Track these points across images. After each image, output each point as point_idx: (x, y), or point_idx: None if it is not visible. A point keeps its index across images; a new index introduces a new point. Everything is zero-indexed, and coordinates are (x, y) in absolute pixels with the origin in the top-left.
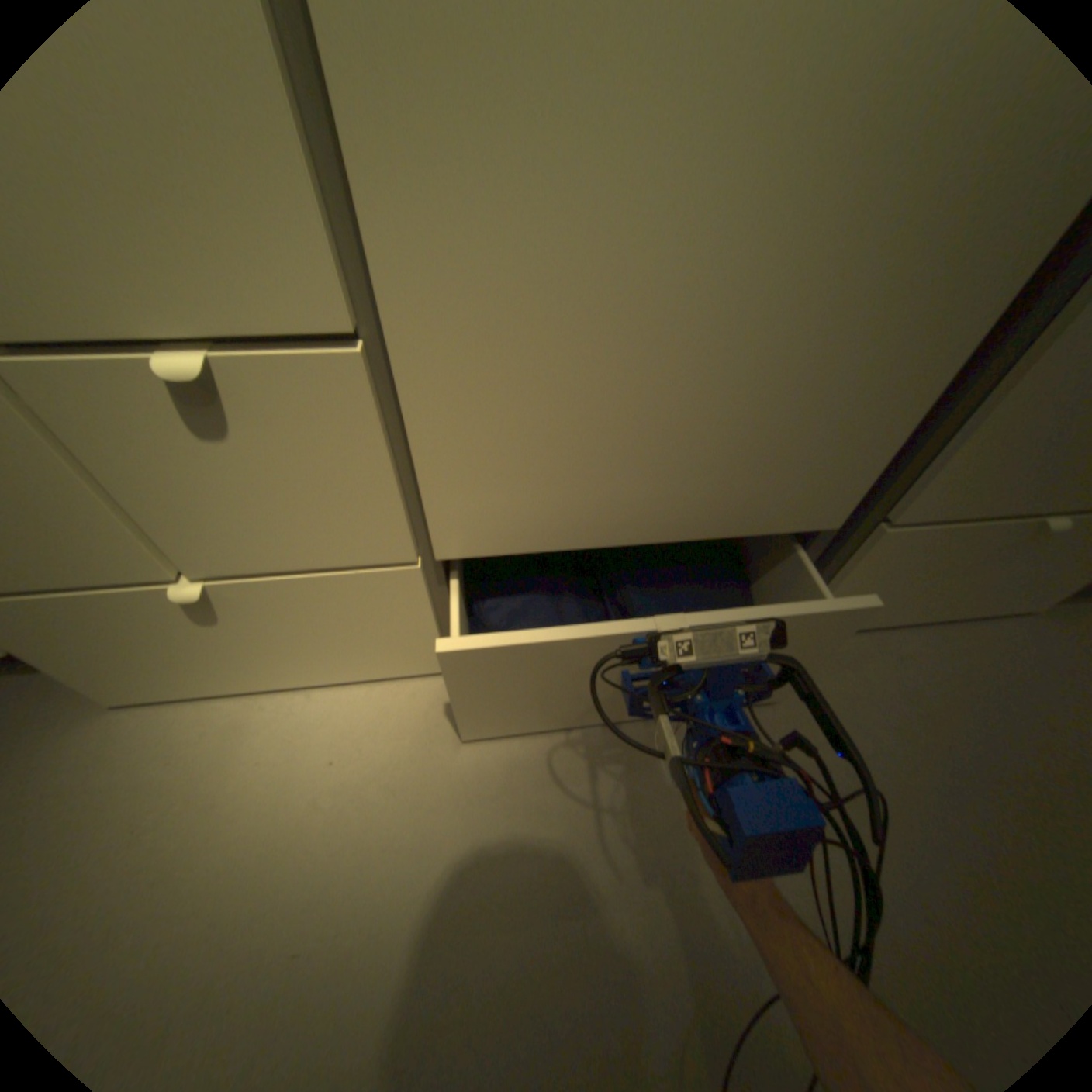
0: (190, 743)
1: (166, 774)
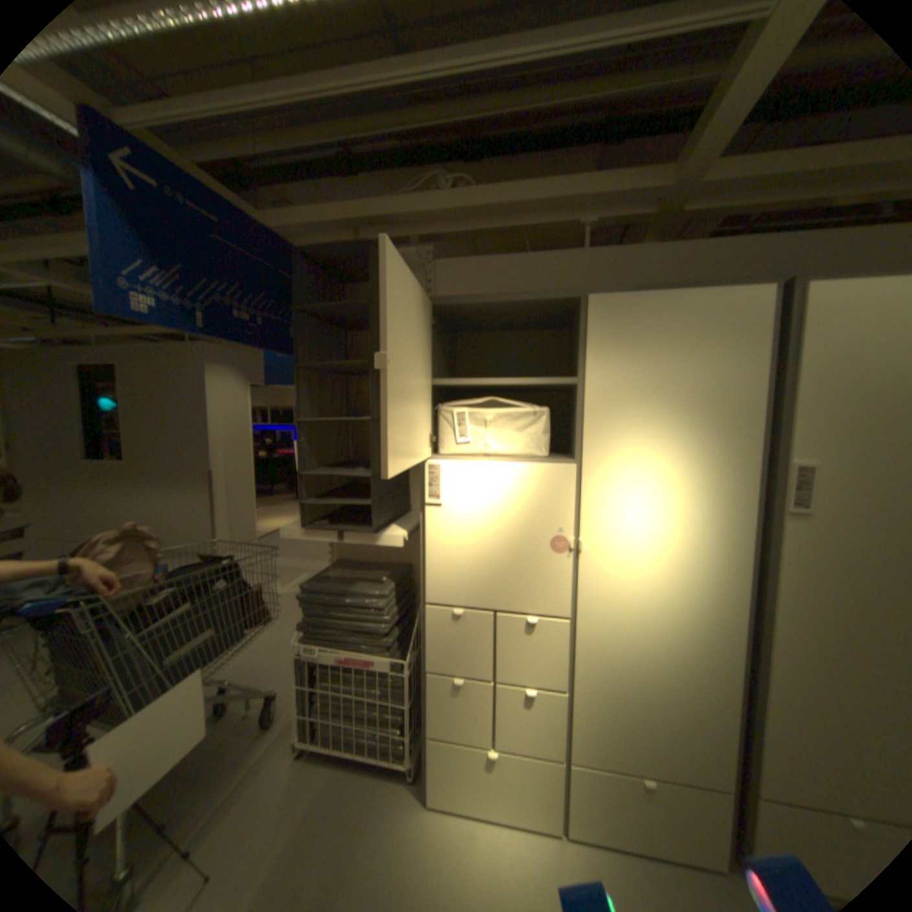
0: (455, 837)
1: (448, 848)
